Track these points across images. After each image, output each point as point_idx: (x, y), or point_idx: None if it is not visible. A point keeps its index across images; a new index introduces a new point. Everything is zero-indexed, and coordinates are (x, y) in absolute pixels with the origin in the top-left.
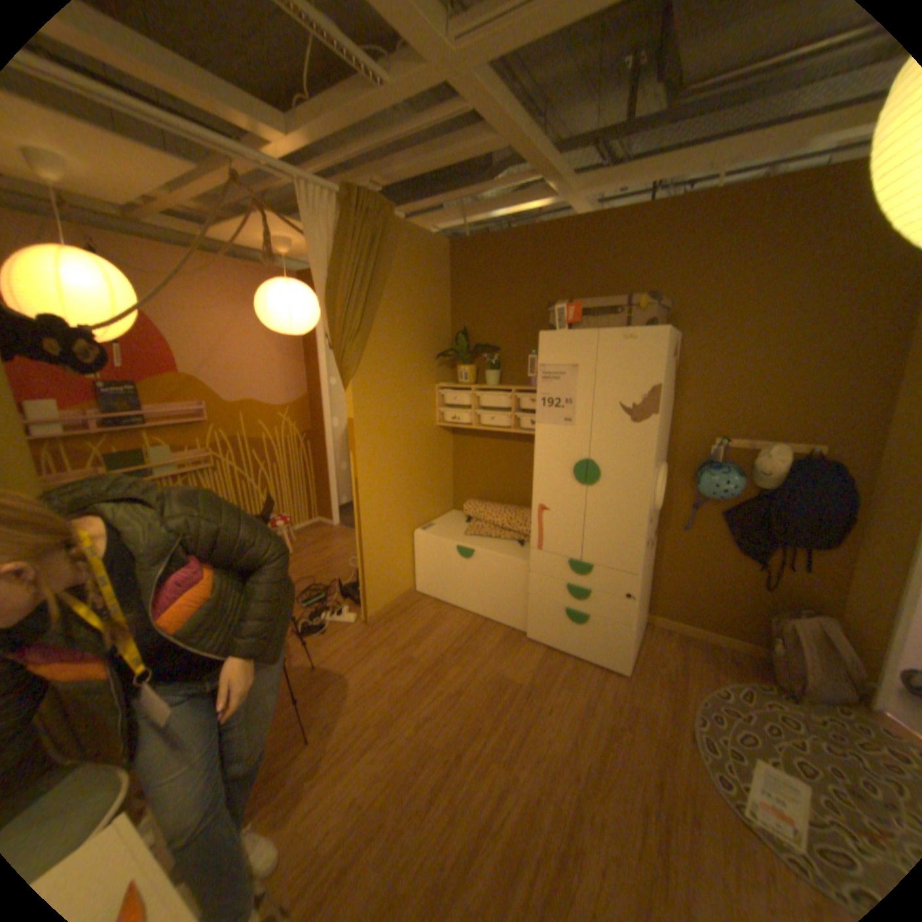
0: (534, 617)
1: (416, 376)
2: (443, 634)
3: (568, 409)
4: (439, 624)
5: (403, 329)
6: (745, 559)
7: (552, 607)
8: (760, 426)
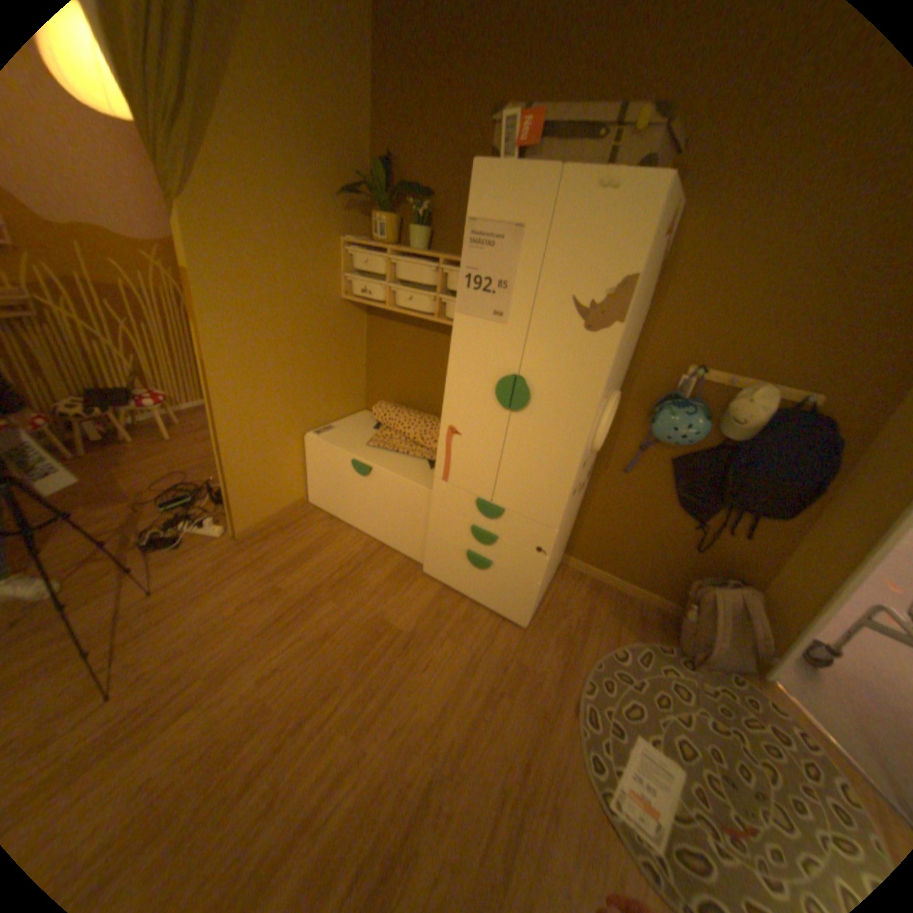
0: (432, 552)
1: (307, 218)
2: (327, 559)
3: (501, 297)
4: (326, 546)
5: (282, 130)
6: (683, 514)
7: (453, 546)
8: (752, 356)
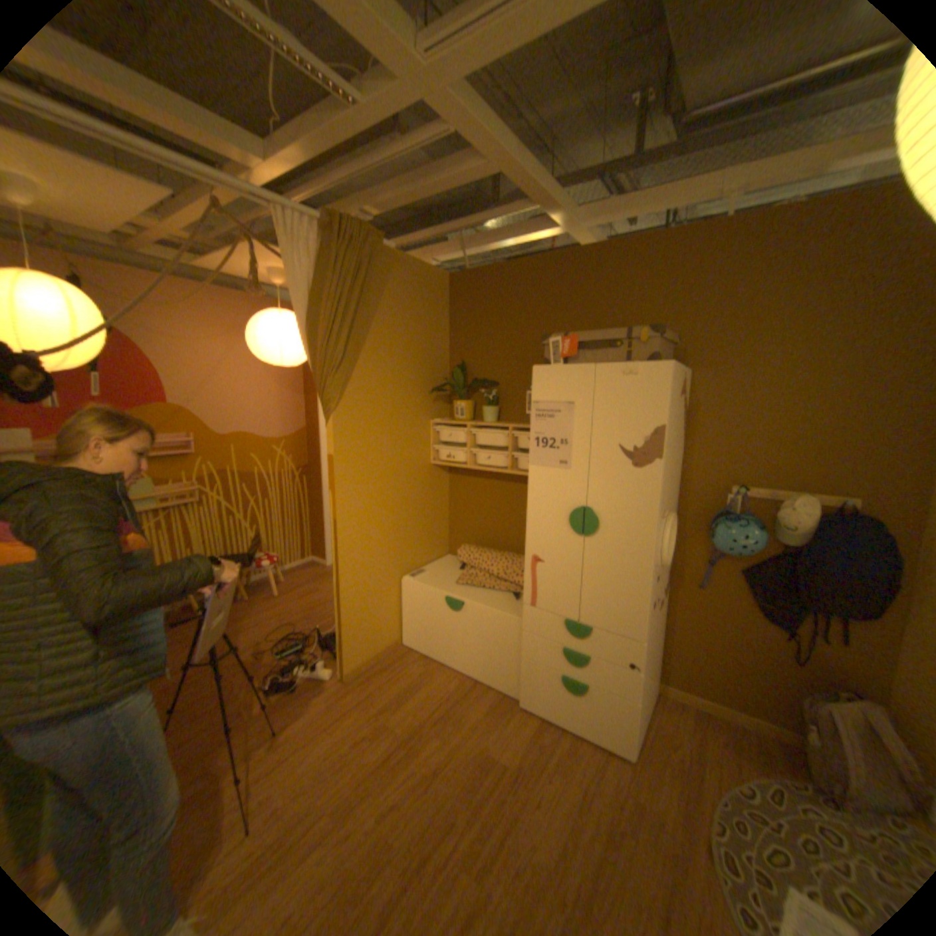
0: (527, 683)
1: (408, 411)
2: (426, 698)
3: (564, 450)
4: (423, 686)
5: (395, 361)
6: (770, 626)
7: (547, 674)
8: (783, 473)
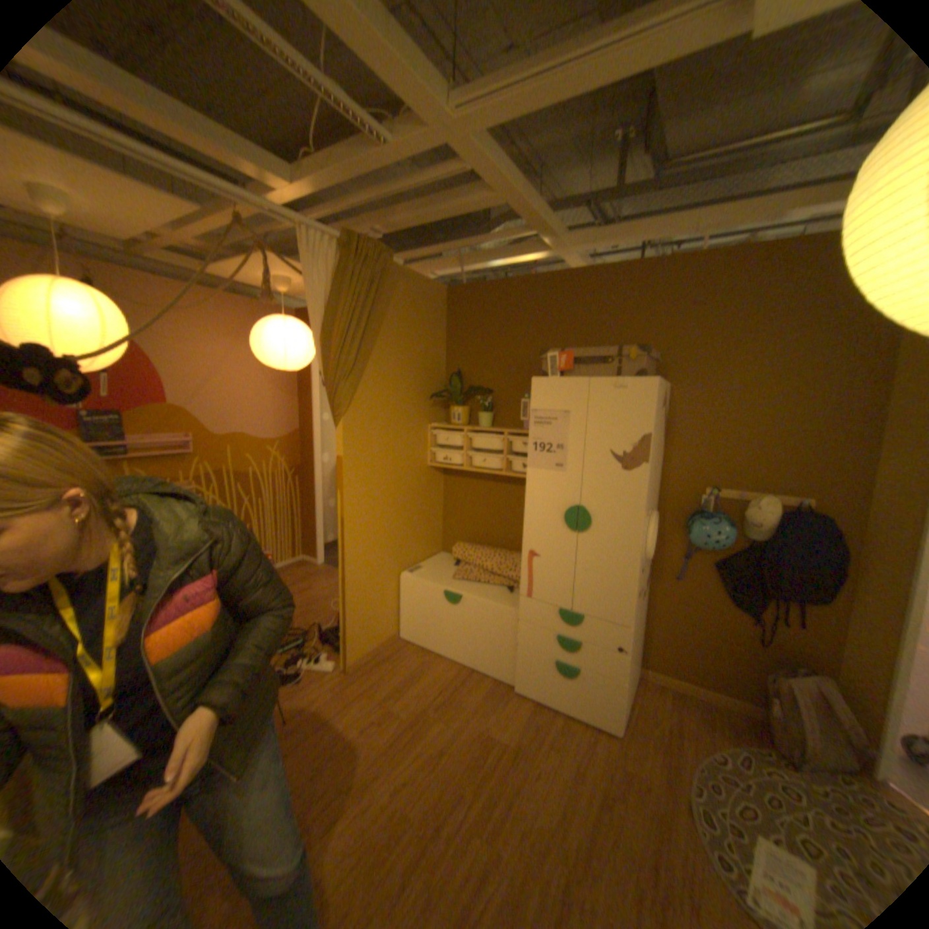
0: (522, 670)
1: (408, 416)
2: (426, 687)
3: (560, 455)
4: (423, 676)
5: (398, 369)
6: (738, 613)
7: (541, 660)
8: (749, 477)
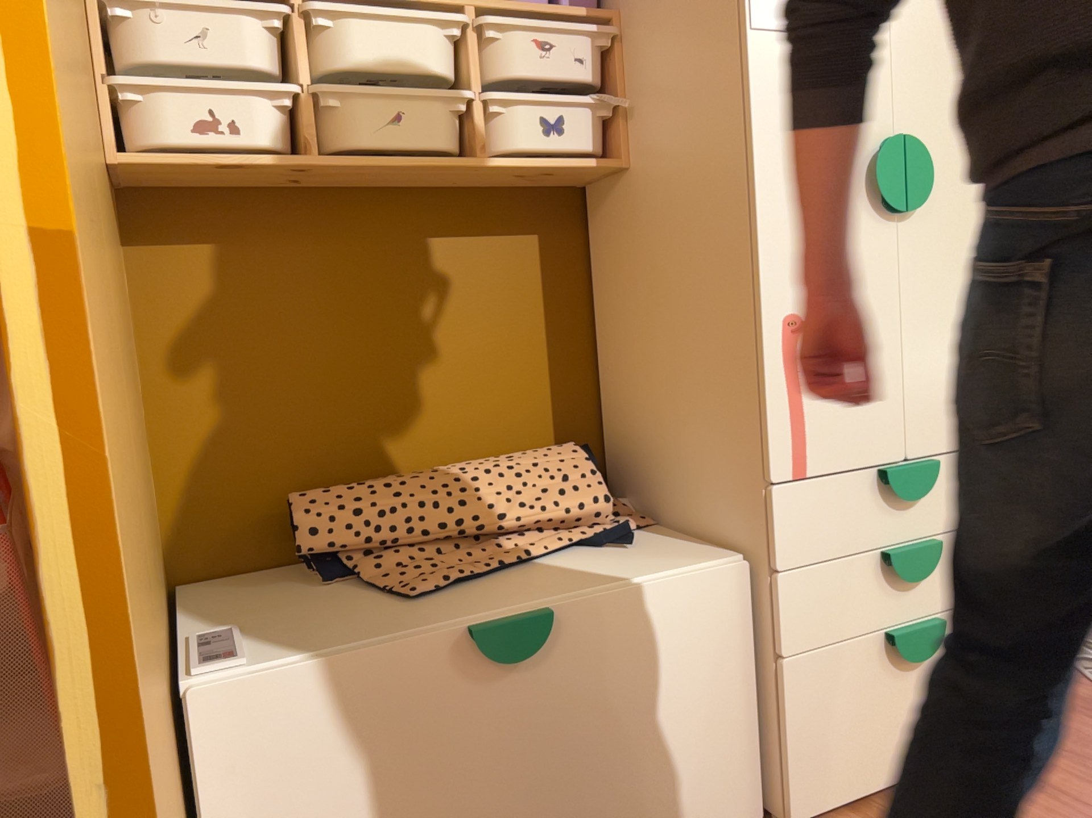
0: (809, 728)
1: None
2: None
3: None
4: None
5: None
6: None
7: (853, 657)
8: None
